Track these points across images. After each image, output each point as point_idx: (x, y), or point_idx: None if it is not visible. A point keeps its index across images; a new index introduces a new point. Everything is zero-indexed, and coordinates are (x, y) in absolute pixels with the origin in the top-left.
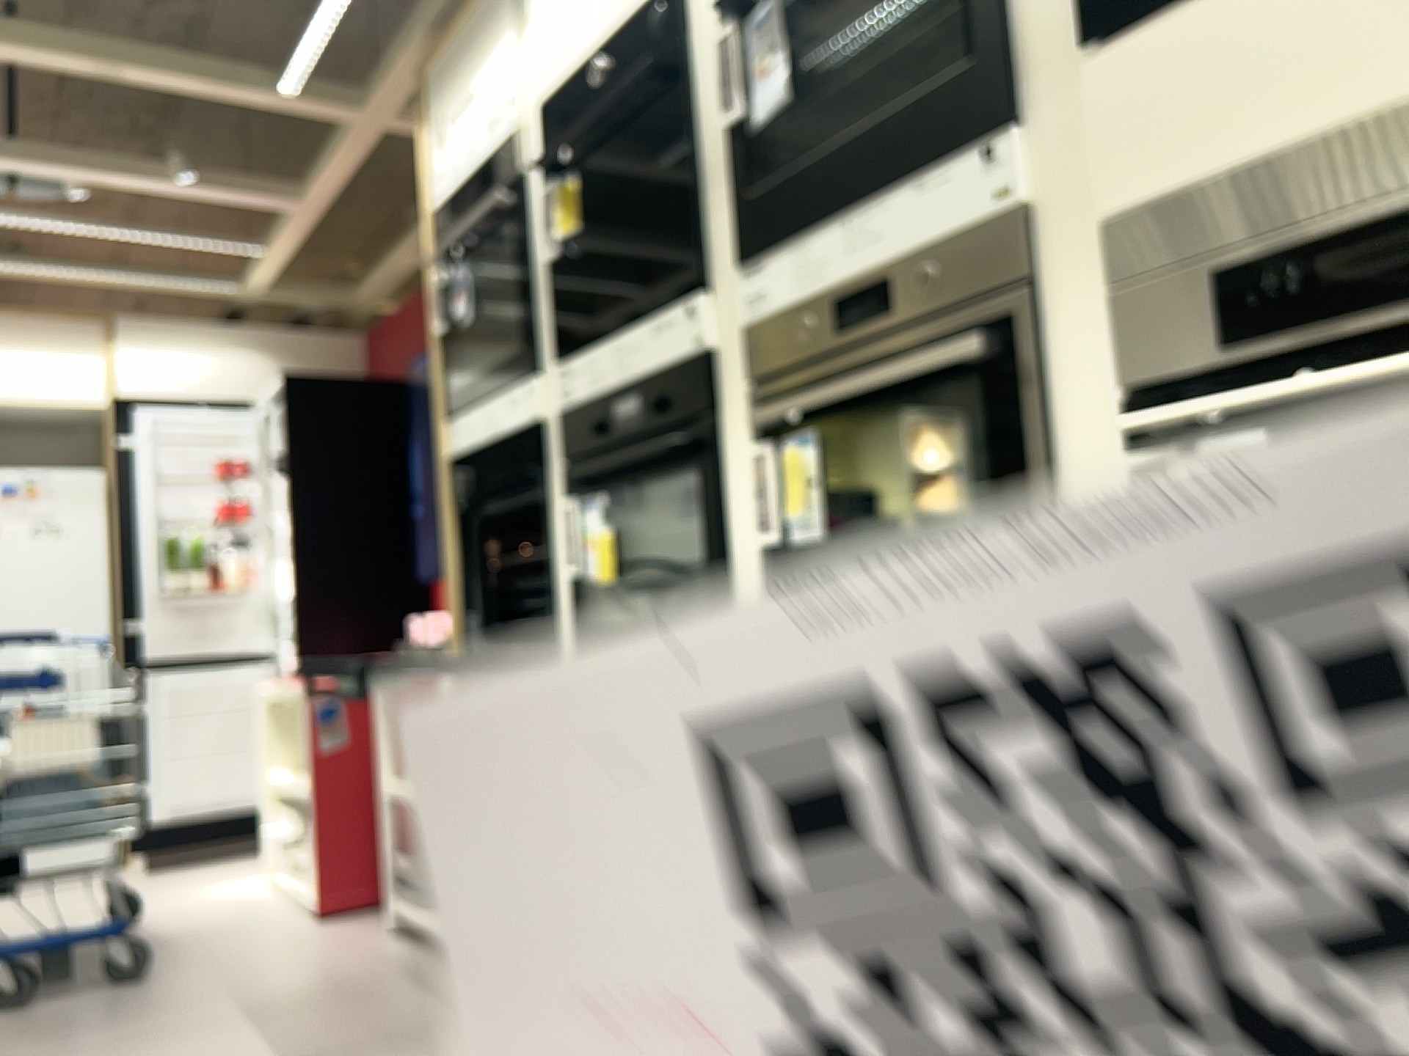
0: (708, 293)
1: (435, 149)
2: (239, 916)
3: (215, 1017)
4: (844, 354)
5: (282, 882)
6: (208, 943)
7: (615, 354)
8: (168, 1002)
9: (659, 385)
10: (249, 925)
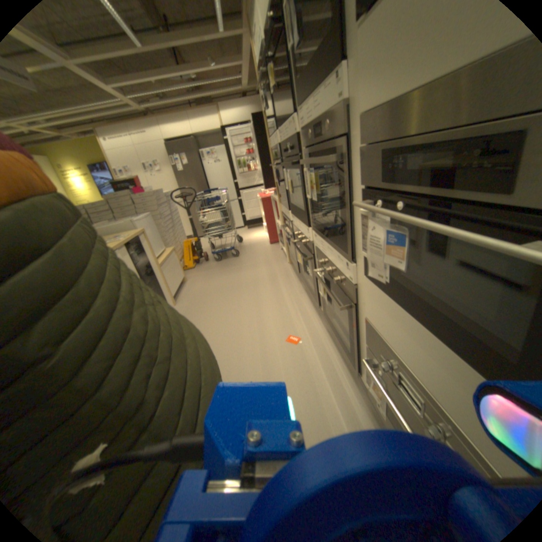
0: (298, 110)
1: (253, 44)
2: (258, 241)
3: (246, 266)
4: (319, 143)
5: (266, 234)
6: (251, 247)
7: (284, 128)
8: (240, 261)
9: (291, 141)
10: (259, 244)
